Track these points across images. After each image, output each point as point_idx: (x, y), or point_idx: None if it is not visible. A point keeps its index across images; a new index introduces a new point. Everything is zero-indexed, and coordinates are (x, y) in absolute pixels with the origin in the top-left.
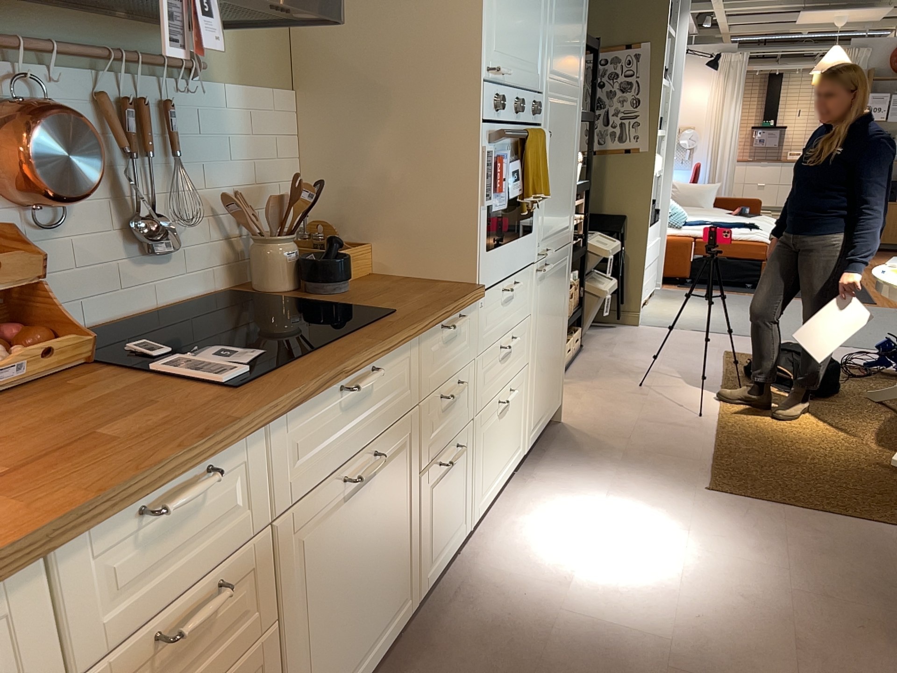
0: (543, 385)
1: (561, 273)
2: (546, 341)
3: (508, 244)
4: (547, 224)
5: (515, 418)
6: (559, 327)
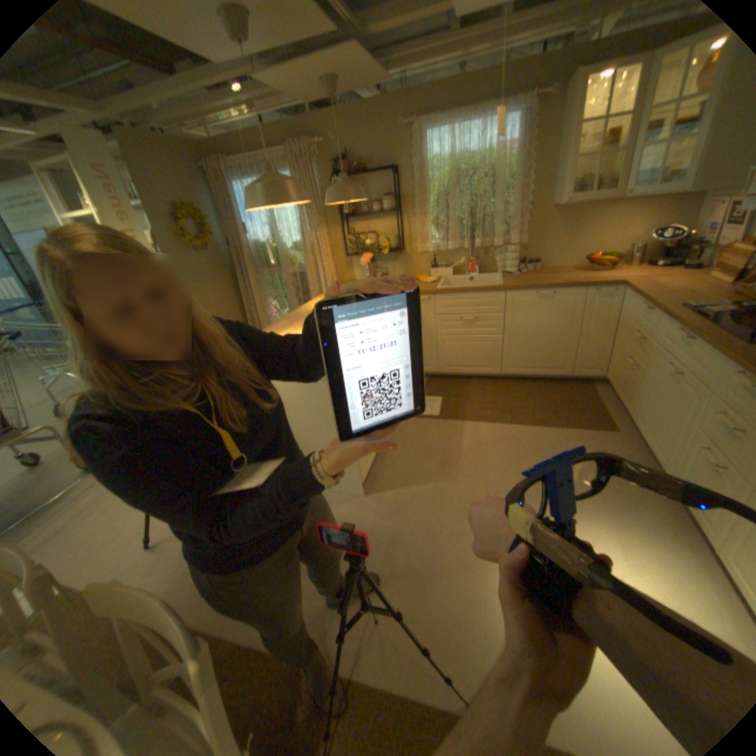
0: None
1: None
2: None
3: None
4: None
5: None
6: None
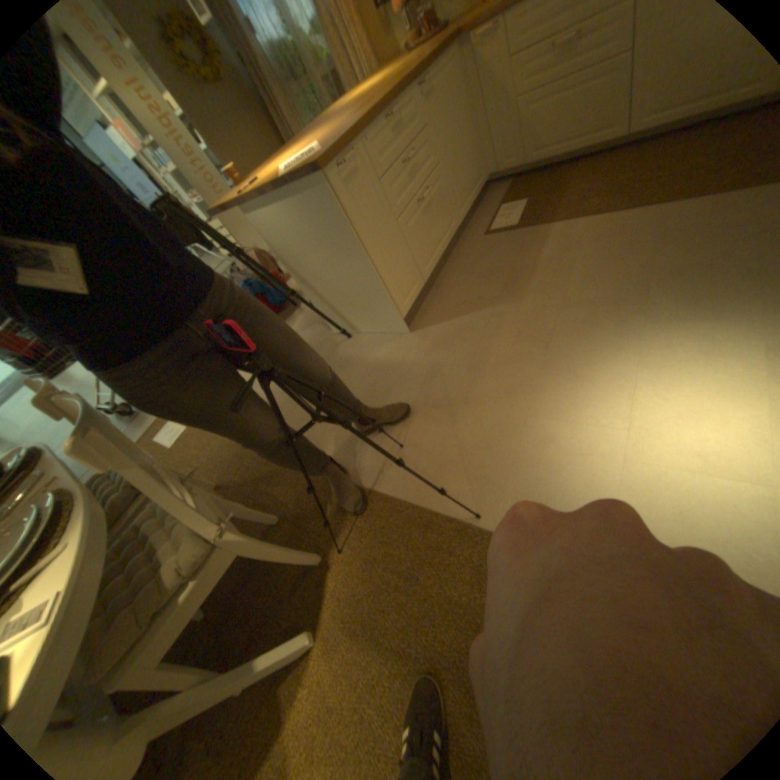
0: None
1: None
2: None
3: None
4: None
5: None
6: None
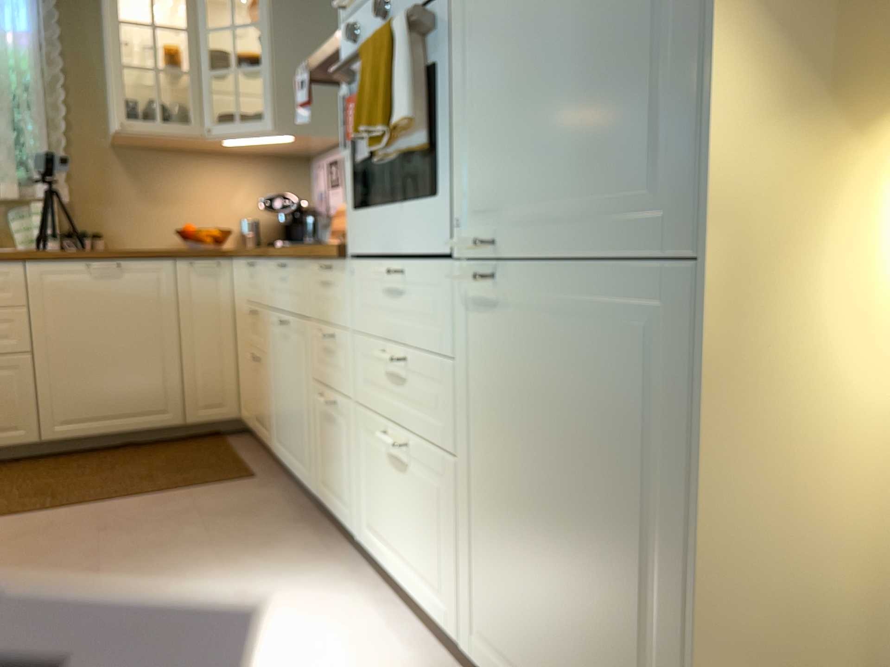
0: (525, 598)
1: (611, 351)
2: (524, 484)
3: (386, 209)
4: (491, 183)
5: (425, 519)
6: (623, 535)
